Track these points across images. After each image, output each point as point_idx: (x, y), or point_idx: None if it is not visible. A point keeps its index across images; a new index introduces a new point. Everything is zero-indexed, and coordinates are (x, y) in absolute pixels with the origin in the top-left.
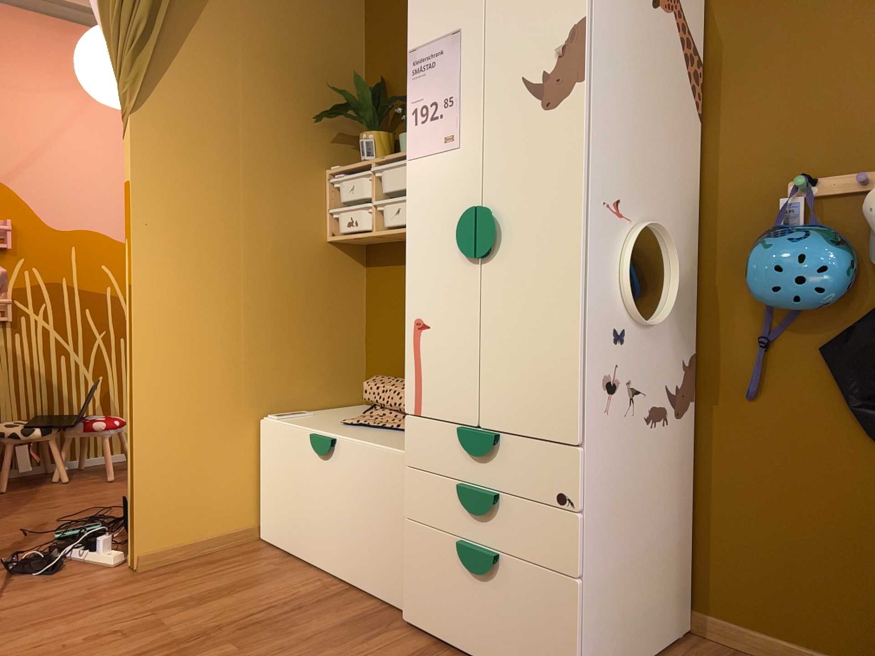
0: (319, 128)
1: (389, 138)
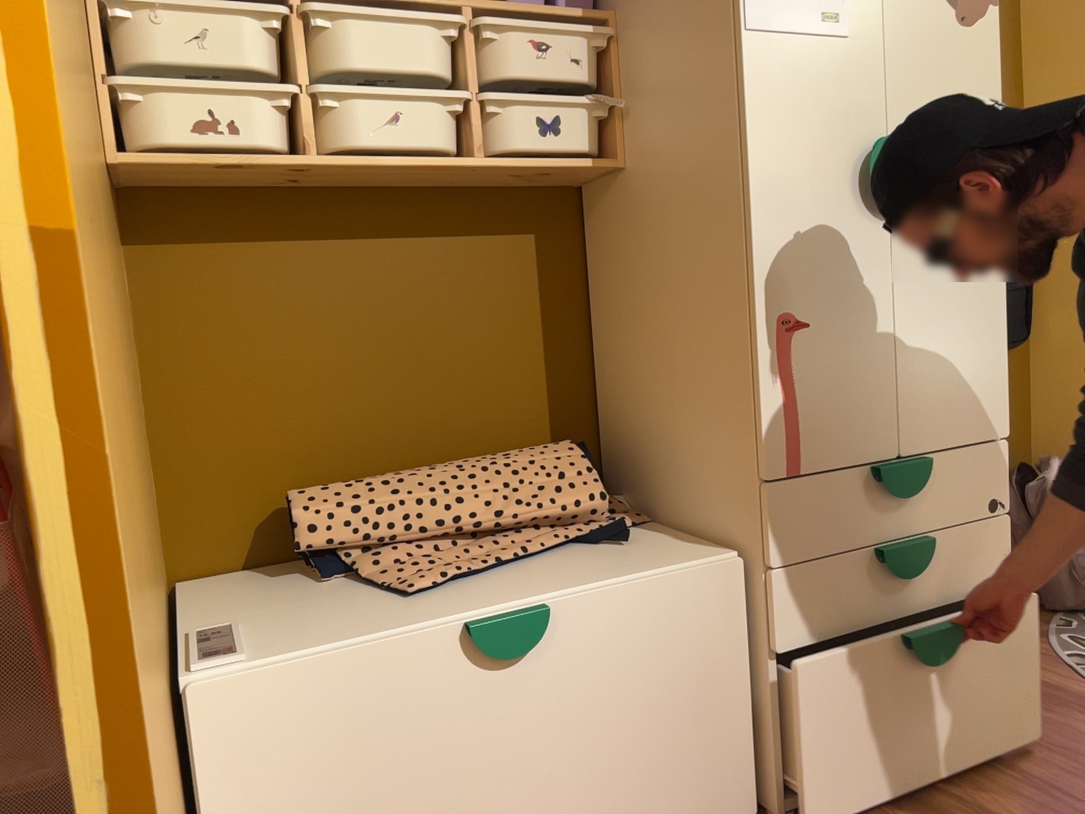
0: None
1: None
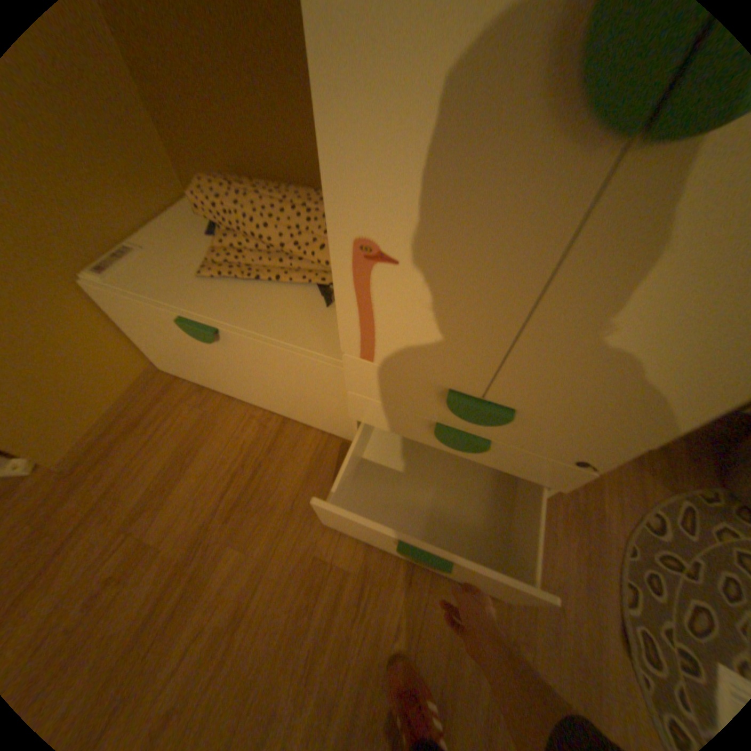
0: None
1: None
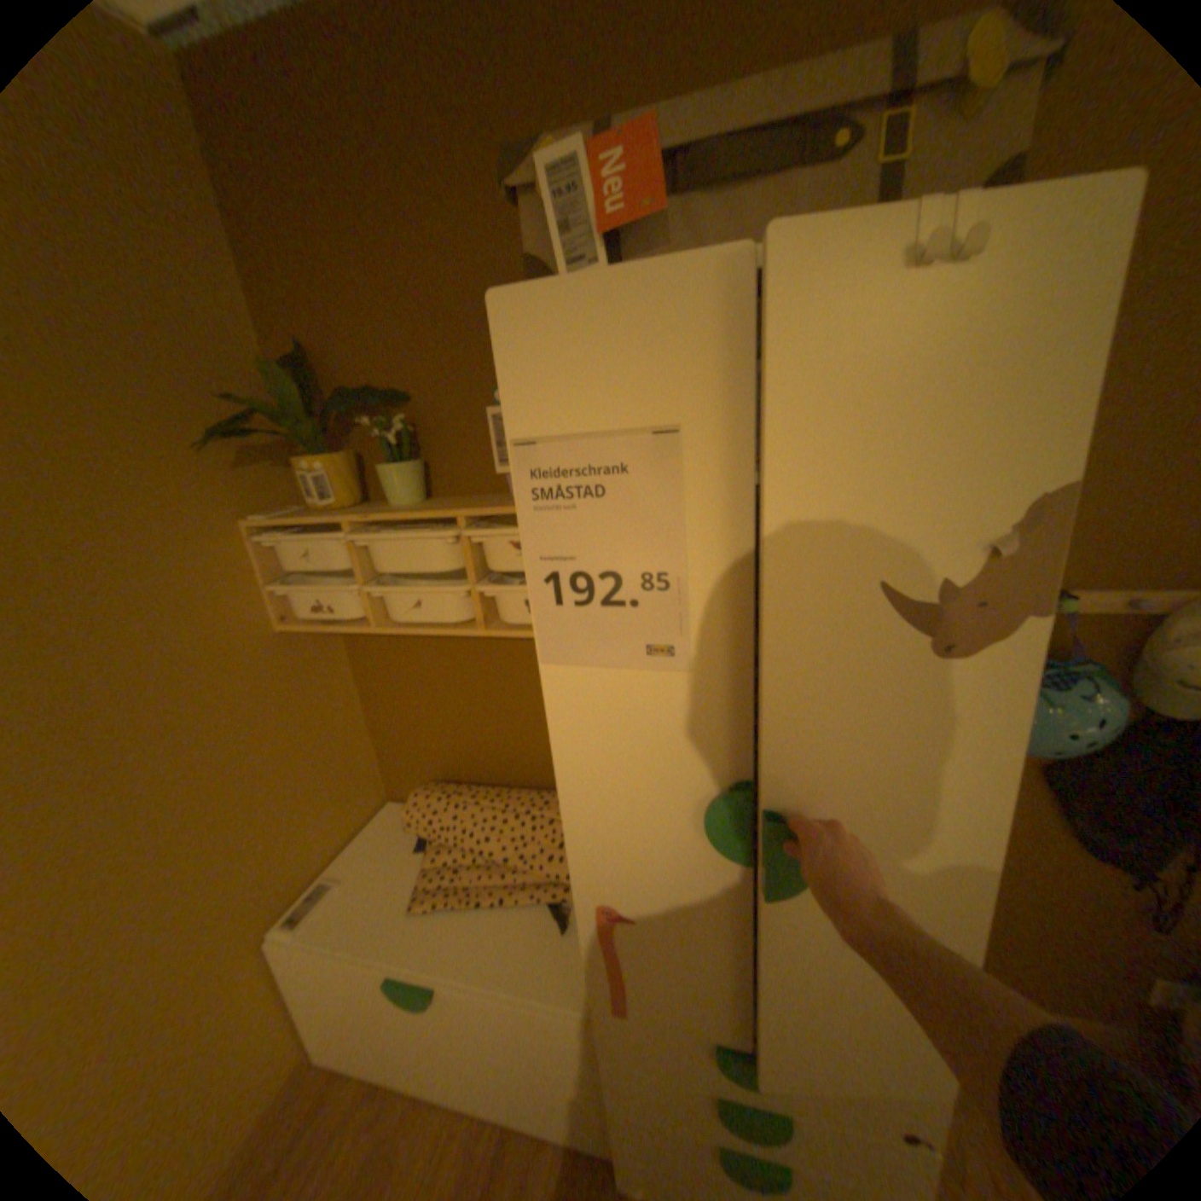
0: (201, 451)
1: (351, 460)
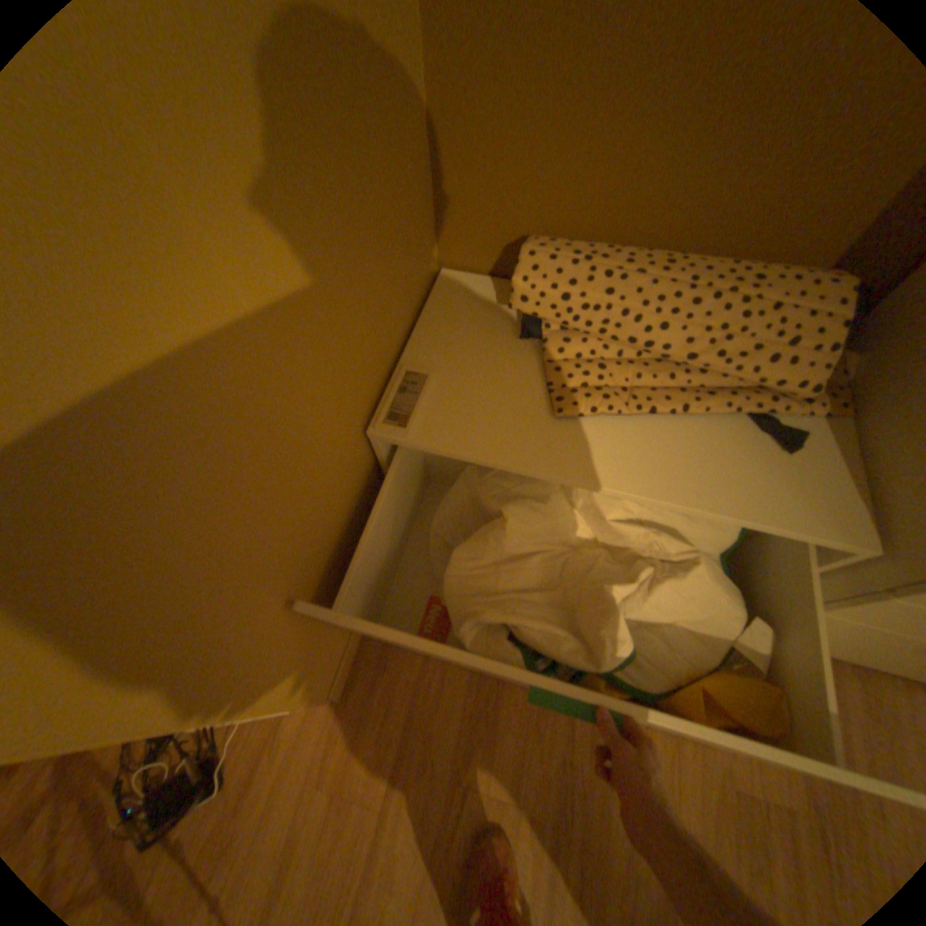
0: None
1: None
